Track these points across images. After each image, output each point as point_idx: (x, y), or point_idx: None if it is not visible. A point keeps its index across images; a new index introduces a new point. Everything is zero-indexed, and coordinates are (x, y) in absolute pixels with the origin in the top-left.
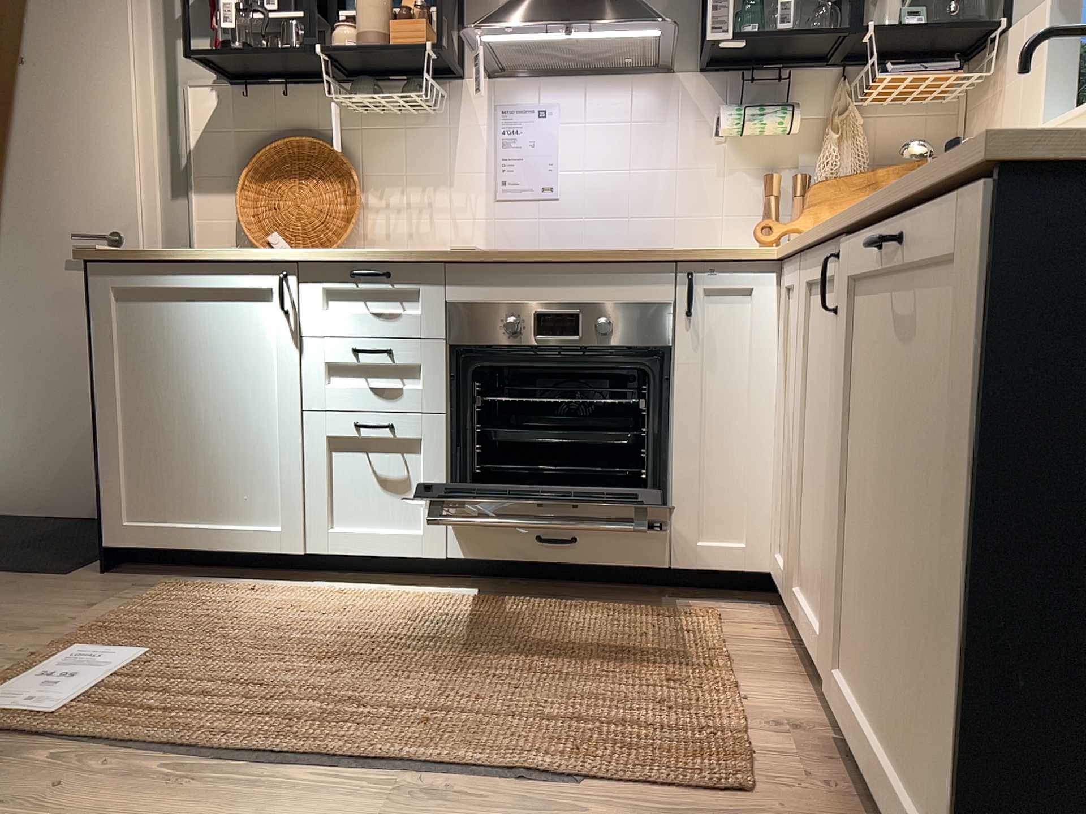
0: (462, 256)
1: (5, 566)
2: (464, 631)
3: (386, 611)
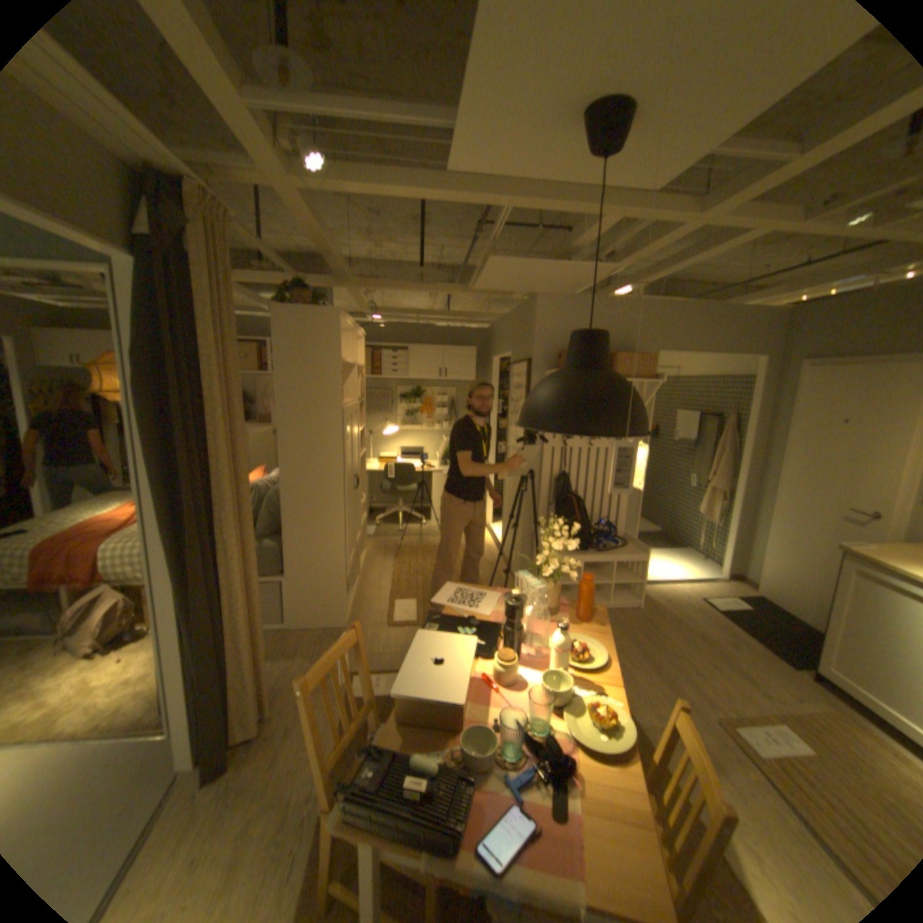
0: None
1: (773, 649)
2: None
3: None
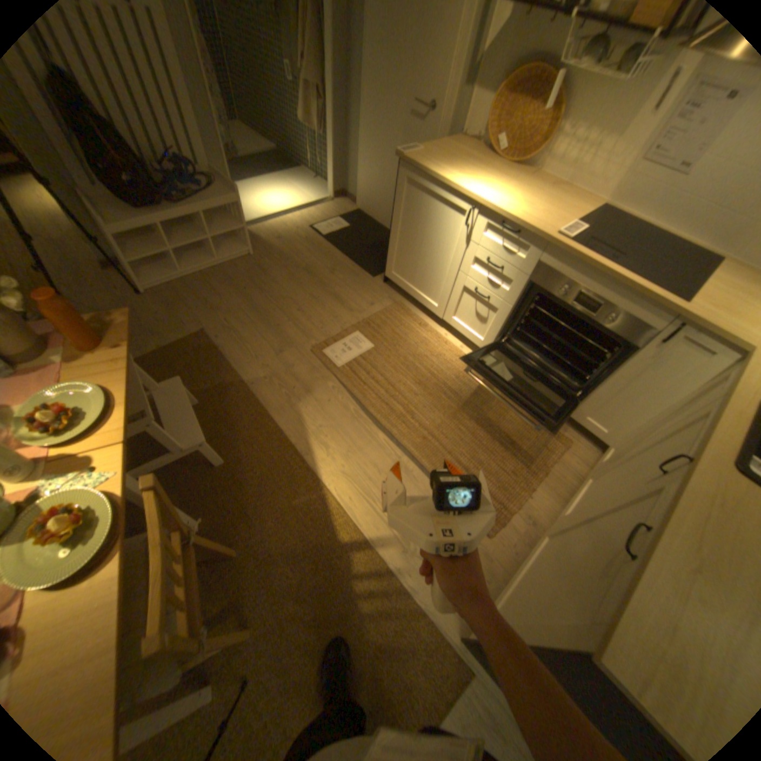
0: (558, 245)
1: (359, 262)
2: (469, 393)
3: (452, 364)
